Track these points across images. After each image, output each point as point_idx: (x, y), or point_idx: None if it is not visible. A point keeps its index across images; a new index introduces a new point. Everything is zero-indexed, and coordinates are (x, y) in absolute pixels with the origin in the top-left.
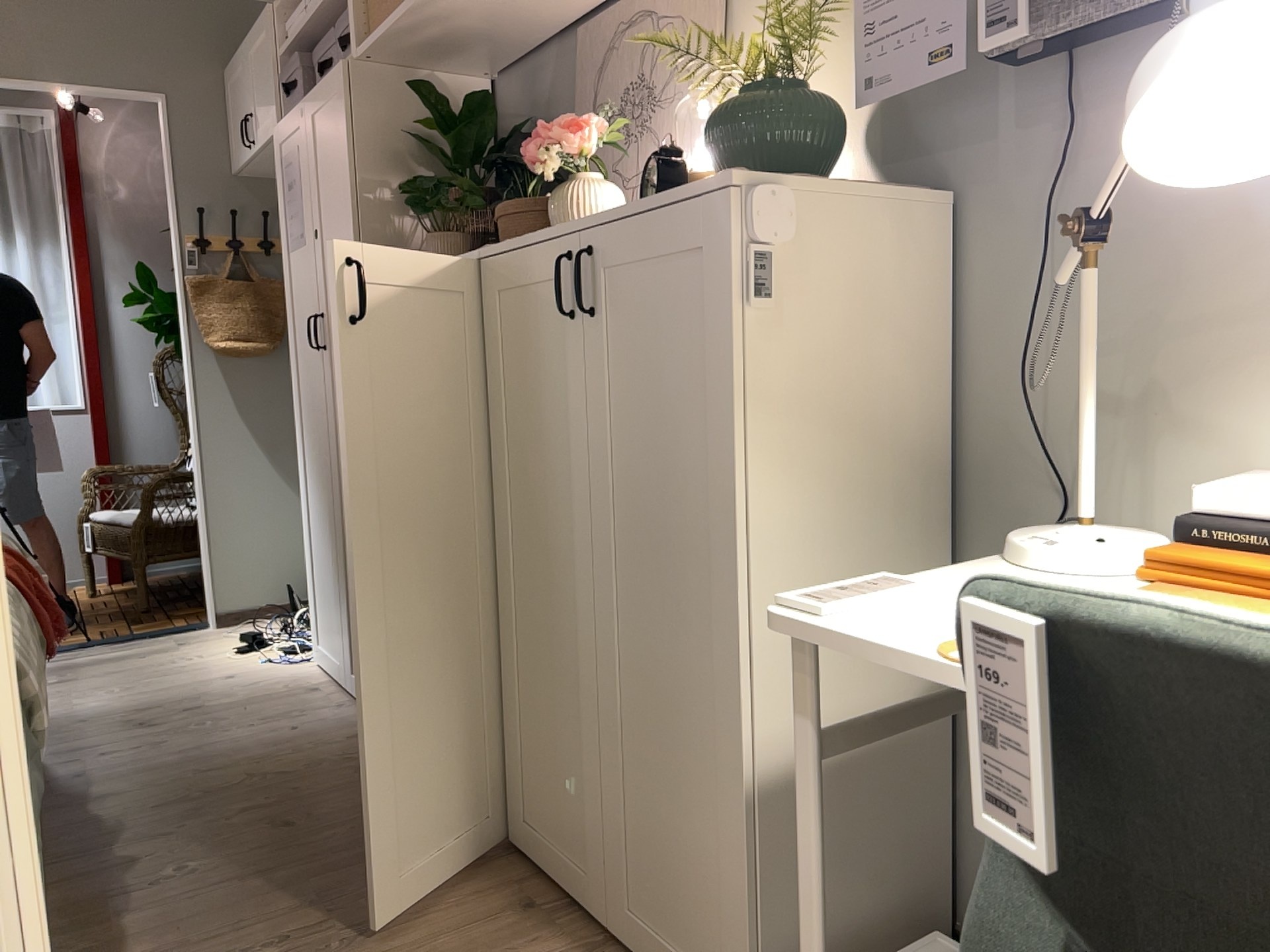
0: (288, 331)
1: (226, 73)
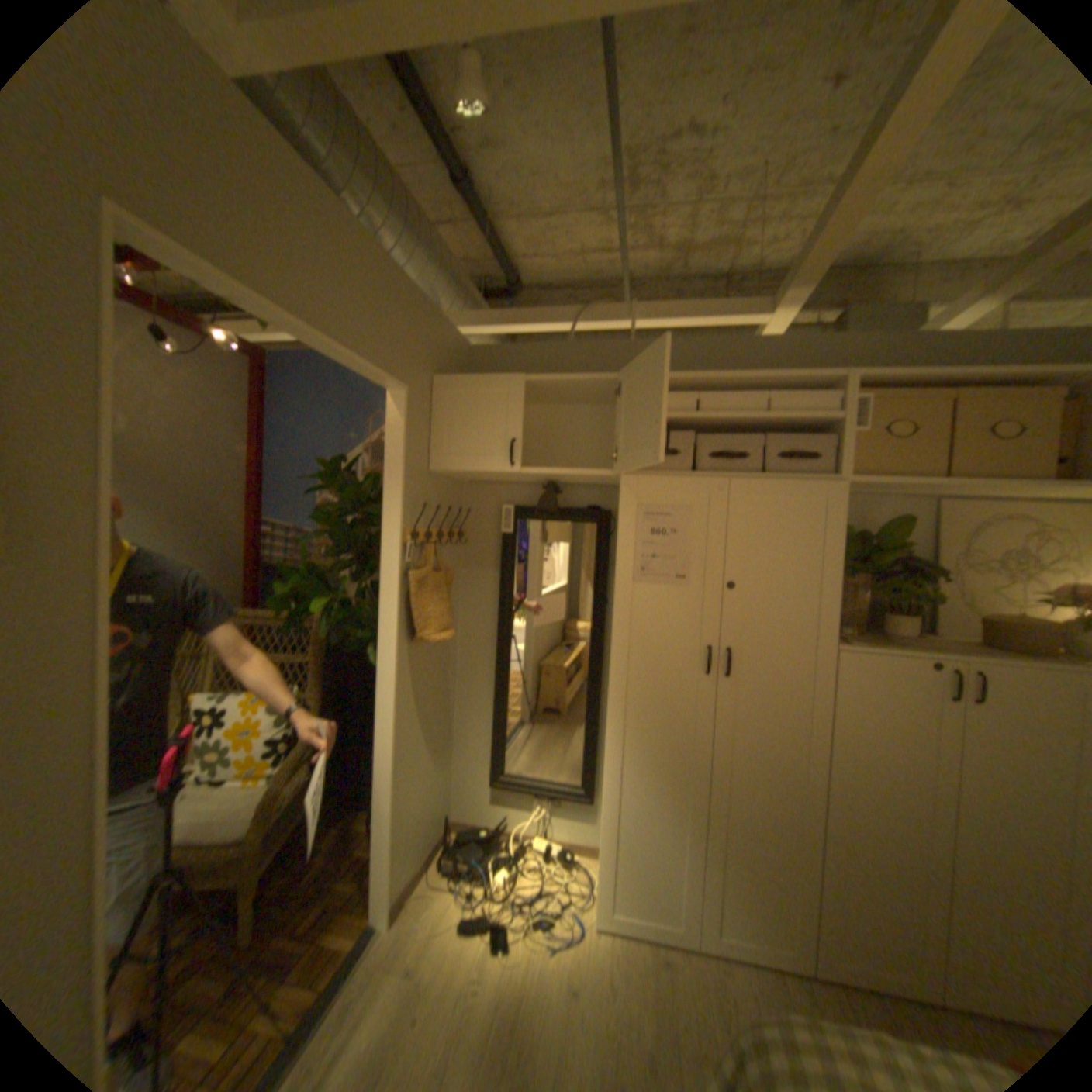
0: (617, 648)
1: (445, 382)
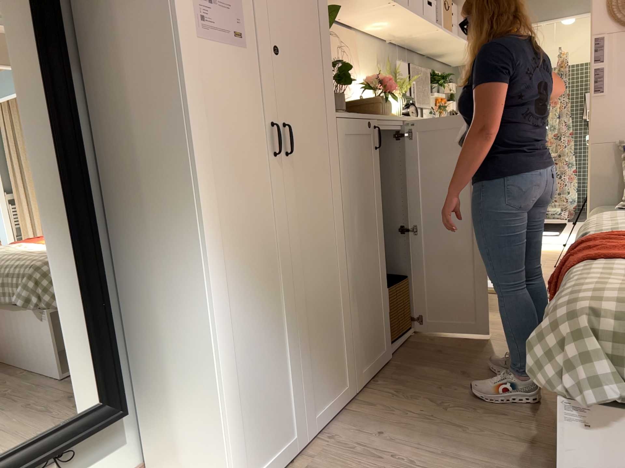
0: (193, 132)
1: None
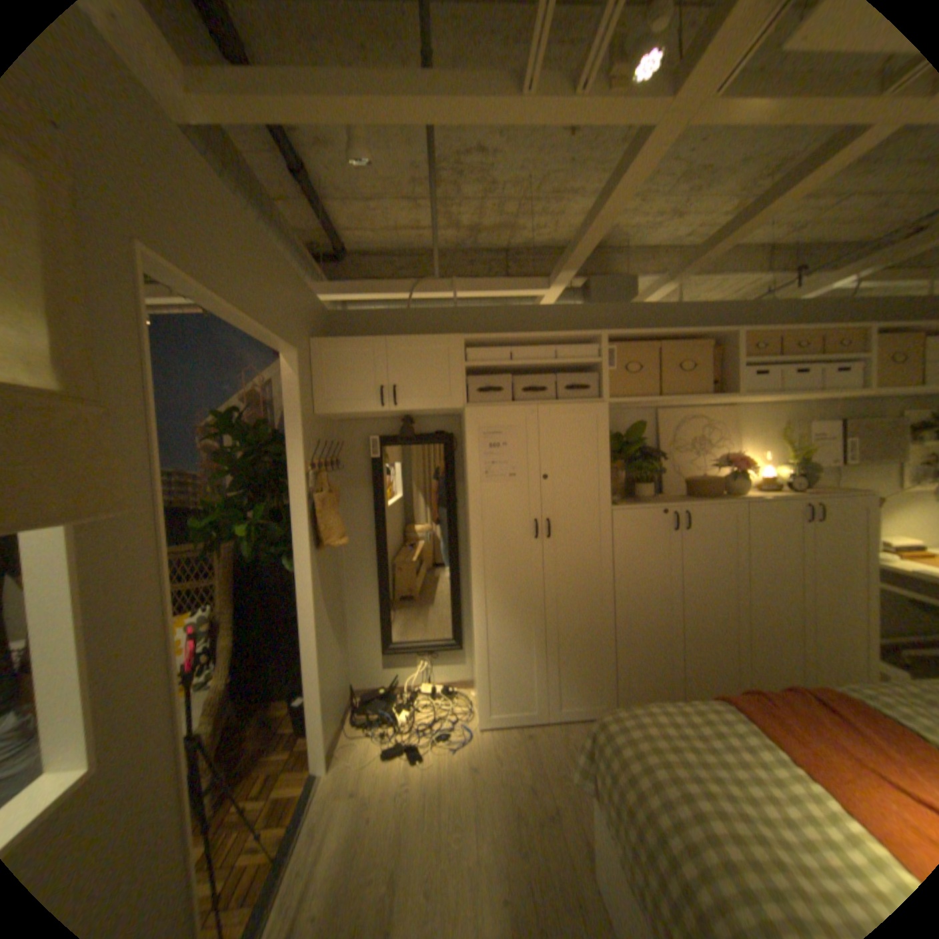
0: (474, 529)
1: (321, 342)
